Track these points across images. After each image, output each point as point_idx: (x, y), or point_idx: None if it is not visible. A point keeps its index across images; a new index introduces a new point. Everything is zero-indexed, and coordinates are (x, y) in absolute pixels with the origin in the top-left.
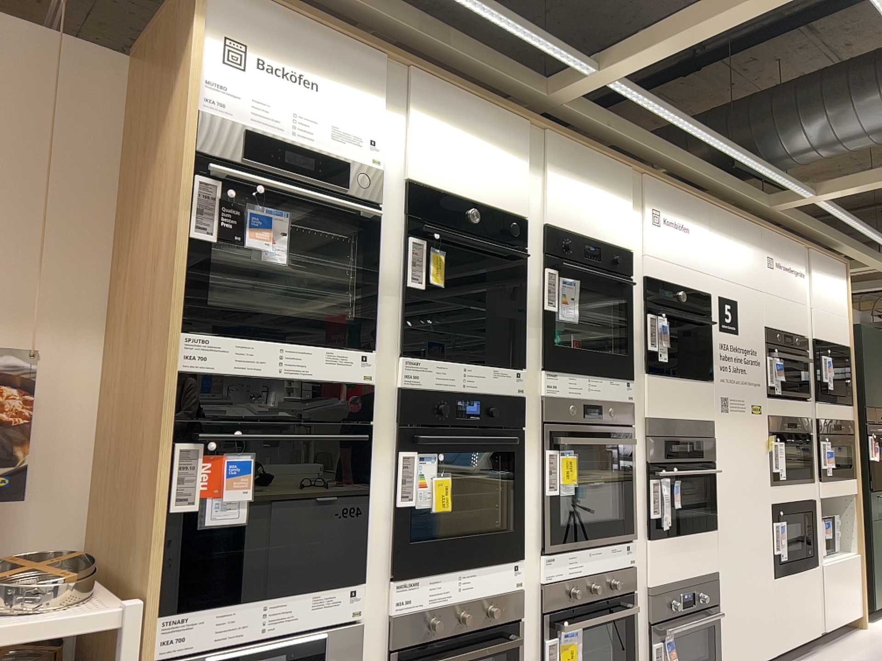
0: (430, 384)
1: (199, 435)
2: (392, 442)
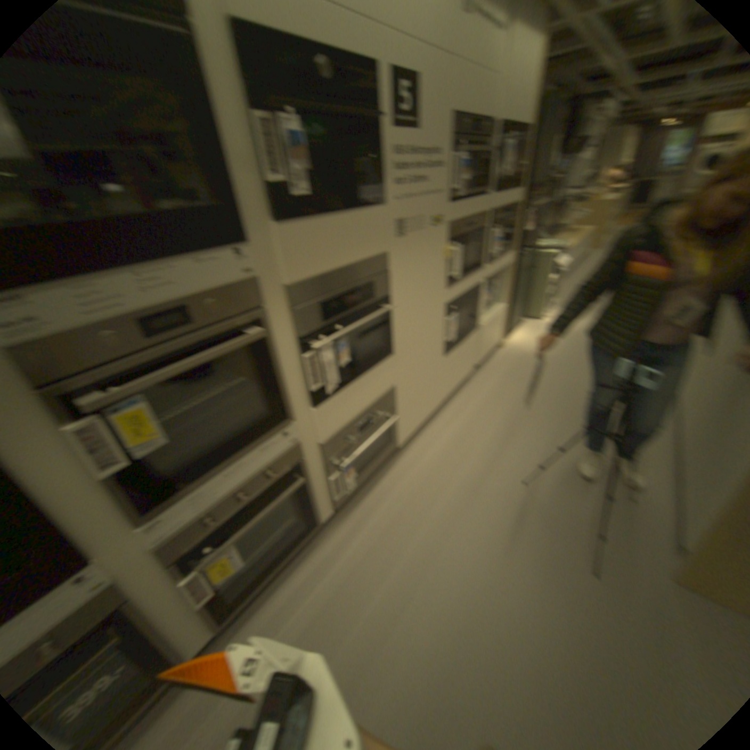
0: None
1: None
2: None
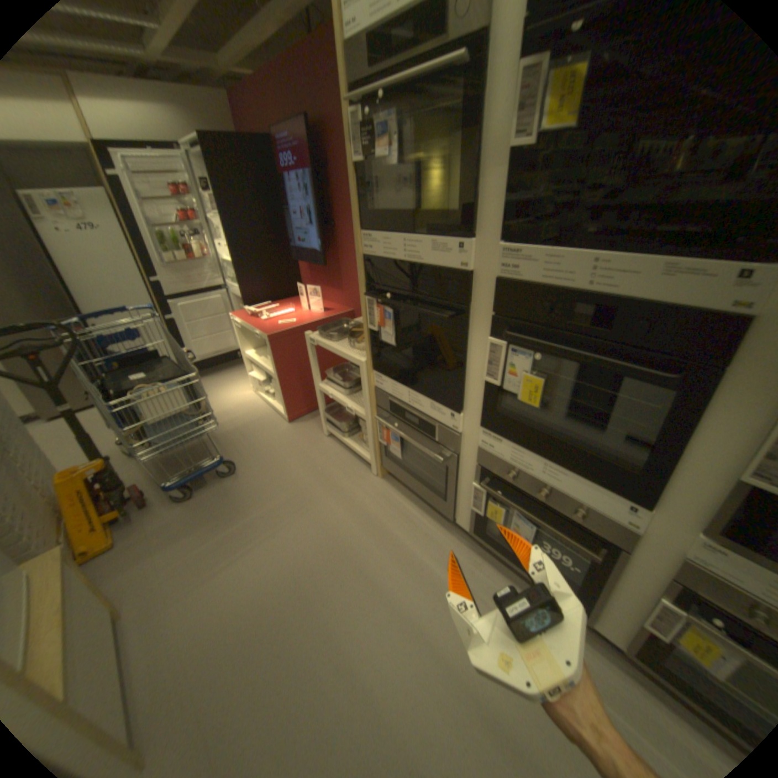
0: (532, 276)
1: (374, 293)
2: (487, 329)
